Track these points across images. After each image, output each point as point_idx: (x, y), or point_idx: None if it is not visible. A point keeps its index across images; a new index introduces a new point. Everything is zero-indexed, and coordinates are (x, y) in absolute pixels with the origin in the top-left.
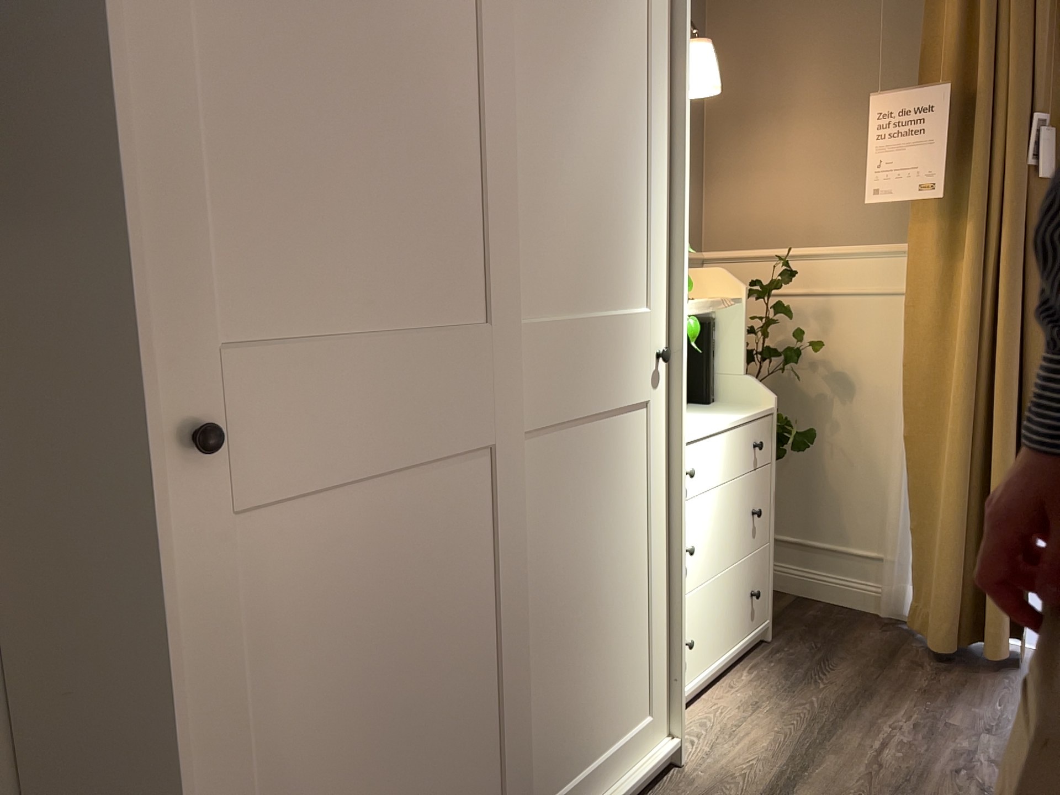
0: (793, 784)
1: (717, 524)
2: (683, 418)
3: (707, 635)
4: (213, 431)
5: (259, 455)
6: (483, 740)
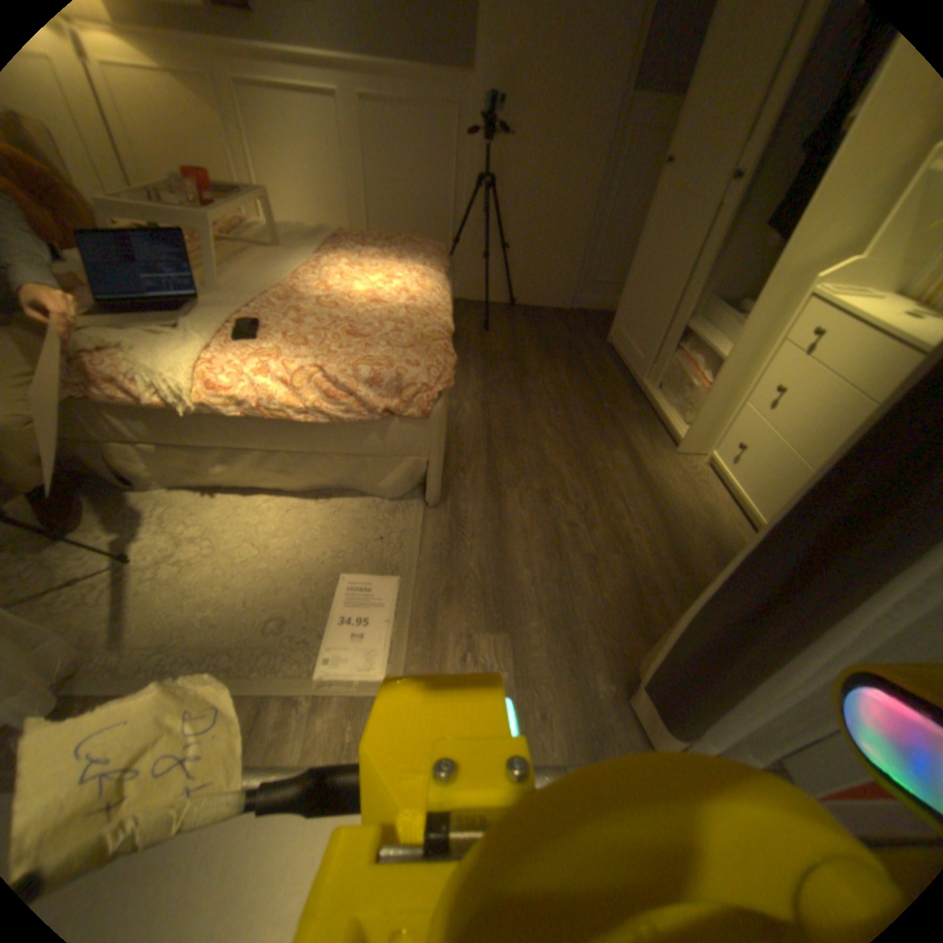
0: (636, 464)
1: (825, 410)
2: (792, 249)
3: (761, 472)
4: (670, 158)
5: (676, 170)
6: (660, 312)
